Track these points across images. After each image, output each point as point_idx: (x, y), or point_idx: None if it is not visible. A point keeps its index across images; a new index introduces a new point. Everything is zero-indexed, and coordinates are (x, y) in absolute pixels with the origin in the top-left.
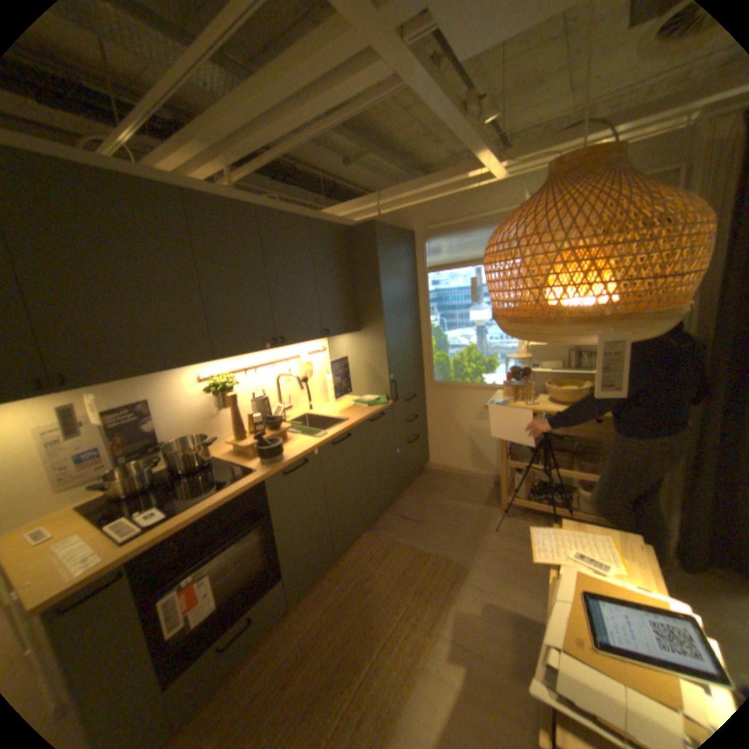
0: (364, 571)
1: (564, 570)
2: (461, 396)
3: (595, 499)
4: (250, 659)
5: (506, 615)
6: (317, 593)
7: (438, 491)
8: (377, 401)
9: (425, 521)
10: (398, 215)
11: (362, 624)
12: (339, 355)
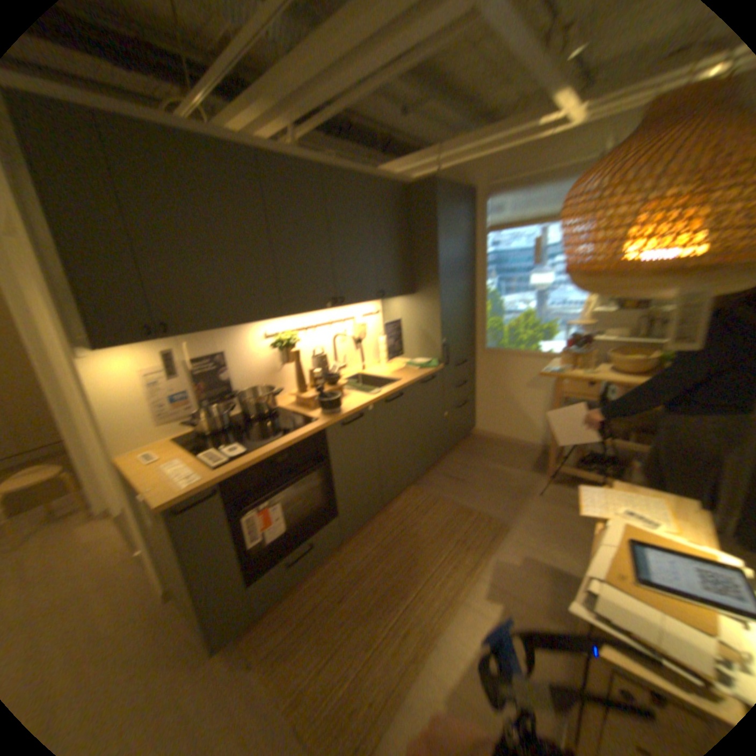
0: (411, 518)
1: (612, 525)
2: (514, 363)
3: (650, 471)
4: (312, 576)
5: (546, 568)
6: (368, 532)
7: (484, 455)
8: (429, 364)
9: (469, 480)
10: (460, 168)
11: (409, 560)
12: (392, 317)
